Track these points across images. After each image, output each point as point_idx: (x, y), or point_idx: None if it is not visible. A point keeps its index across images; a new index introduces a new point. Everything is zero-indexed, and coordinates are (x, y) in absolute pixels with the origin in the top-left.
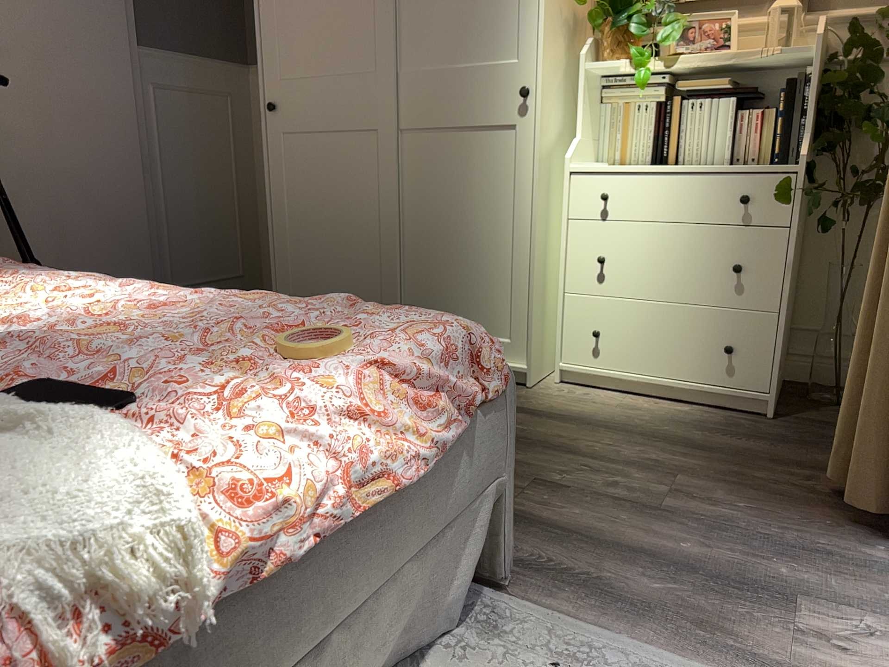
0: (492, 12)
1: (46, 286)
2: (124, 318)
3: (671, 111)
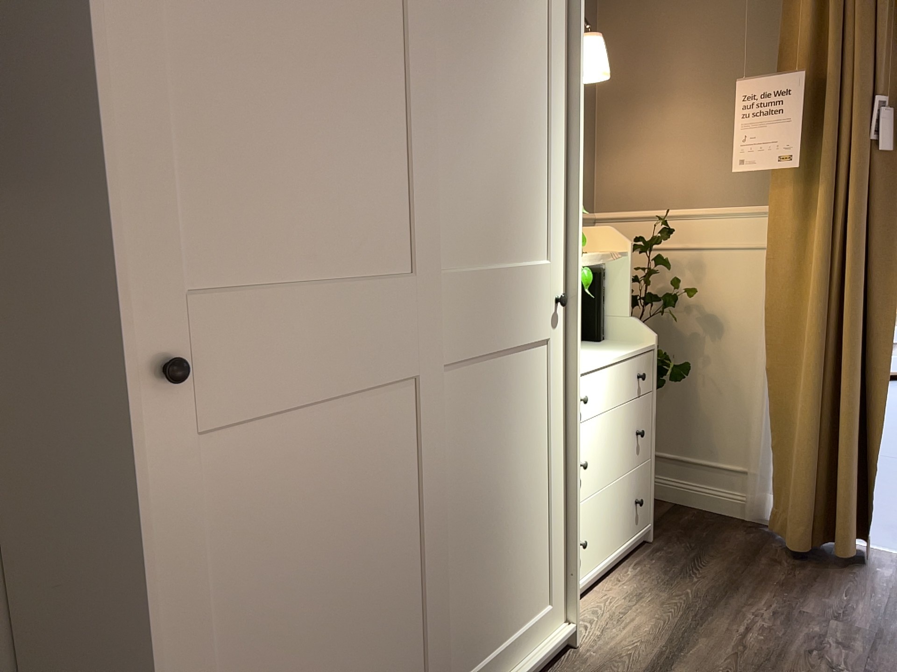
0: (529, 196)
1: None
2: None
3: None
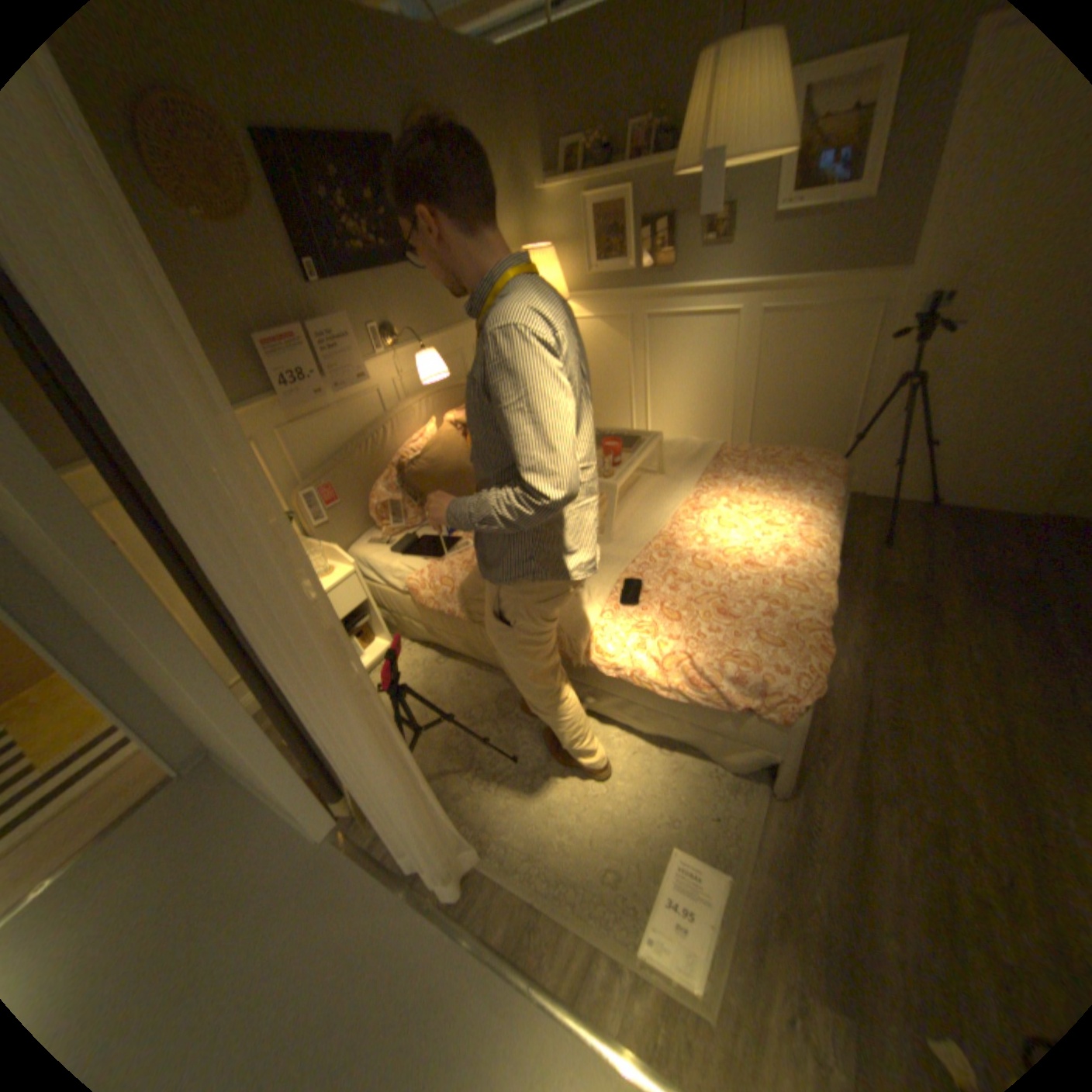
0: None
1: (792, 509)
2: (739, 559)
3: None
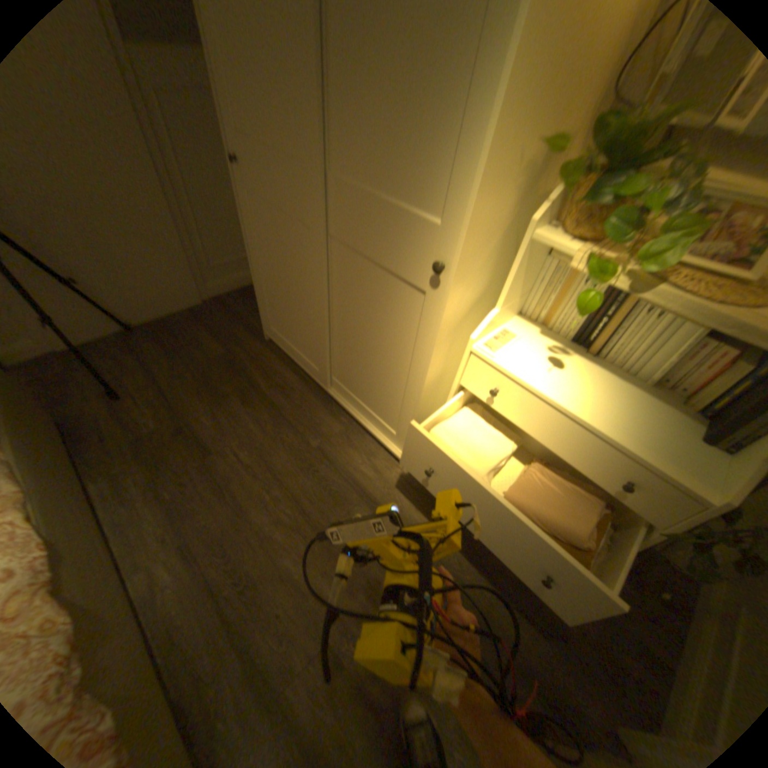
0: (427, 133)
1: None
2: None
3: (622, 304)
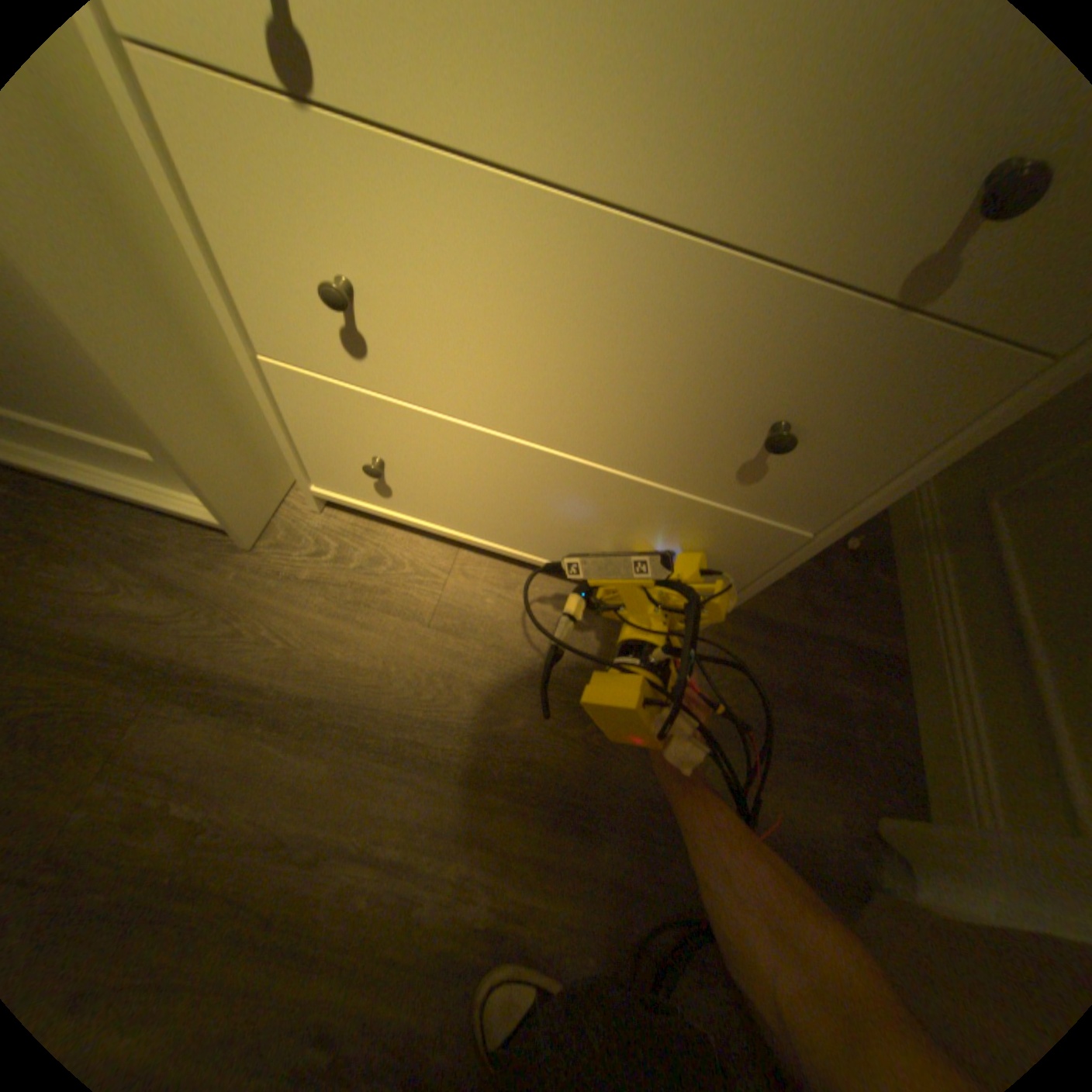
0: None
1: None
2: None
3: None
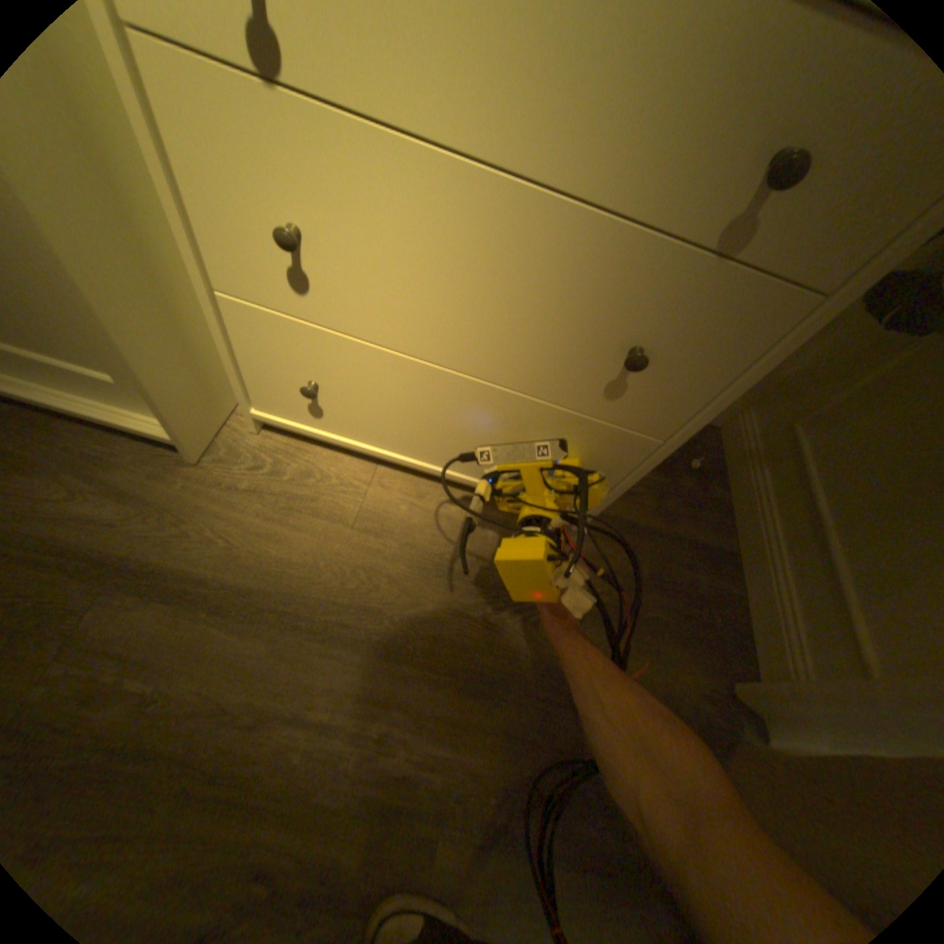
0: None
1: None
2: None
3: None
